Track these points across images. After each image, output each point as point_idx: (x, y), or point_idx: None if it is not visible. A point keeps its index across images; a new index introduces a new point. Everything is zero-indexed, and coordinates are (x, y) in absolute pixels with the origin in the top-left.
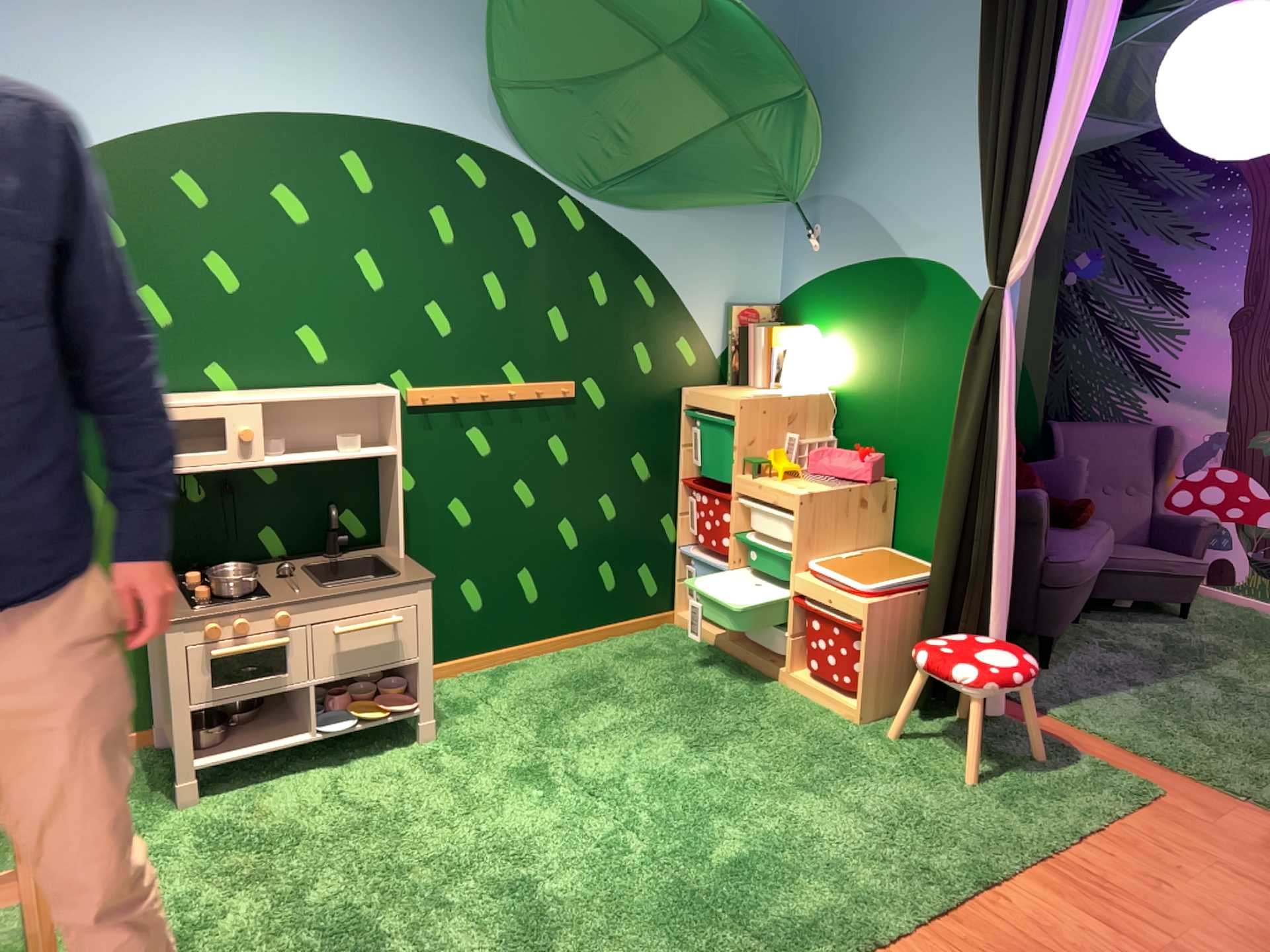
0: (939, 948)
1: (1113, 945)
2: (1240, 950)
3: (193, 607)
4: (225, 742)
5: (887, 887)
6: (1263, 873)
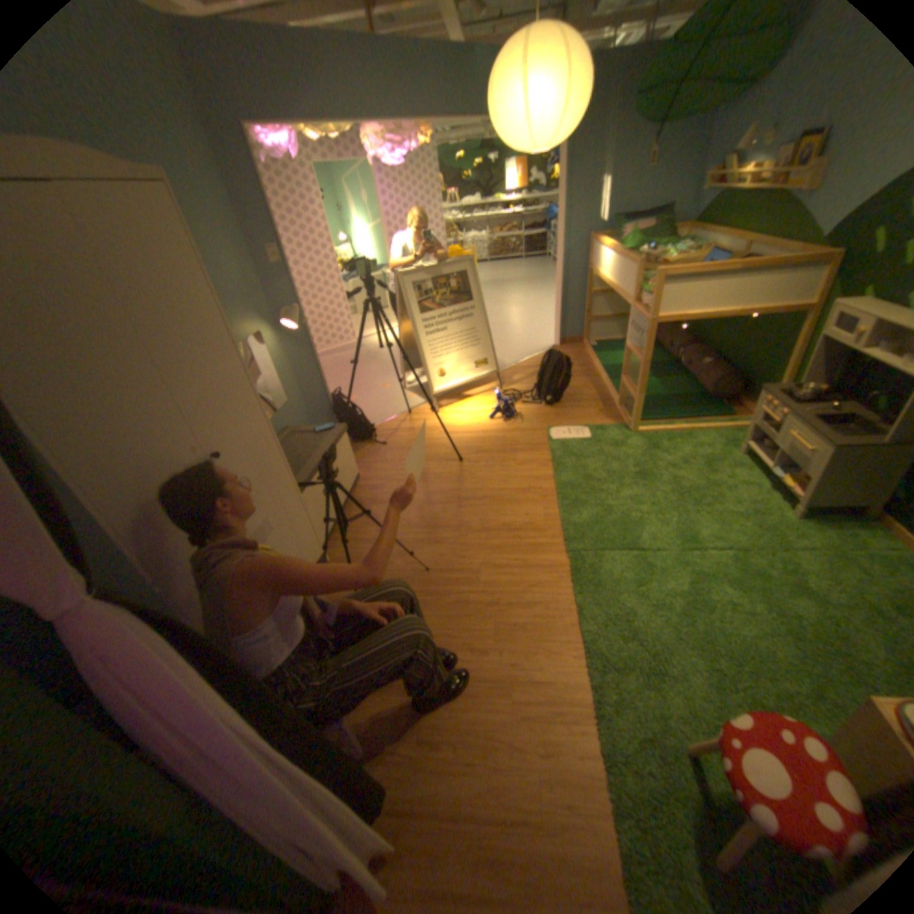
0: (562, 607)
1: (524, 673)
2: (487, 727)
3: (785, 392)
4: (767, 450)
5: (603, 614)
6: (514, 847)
